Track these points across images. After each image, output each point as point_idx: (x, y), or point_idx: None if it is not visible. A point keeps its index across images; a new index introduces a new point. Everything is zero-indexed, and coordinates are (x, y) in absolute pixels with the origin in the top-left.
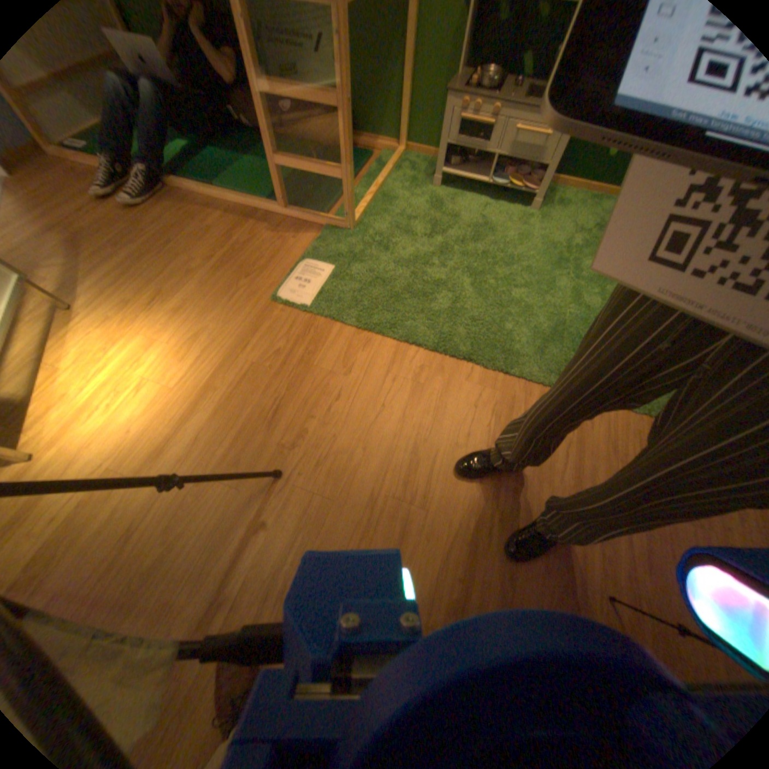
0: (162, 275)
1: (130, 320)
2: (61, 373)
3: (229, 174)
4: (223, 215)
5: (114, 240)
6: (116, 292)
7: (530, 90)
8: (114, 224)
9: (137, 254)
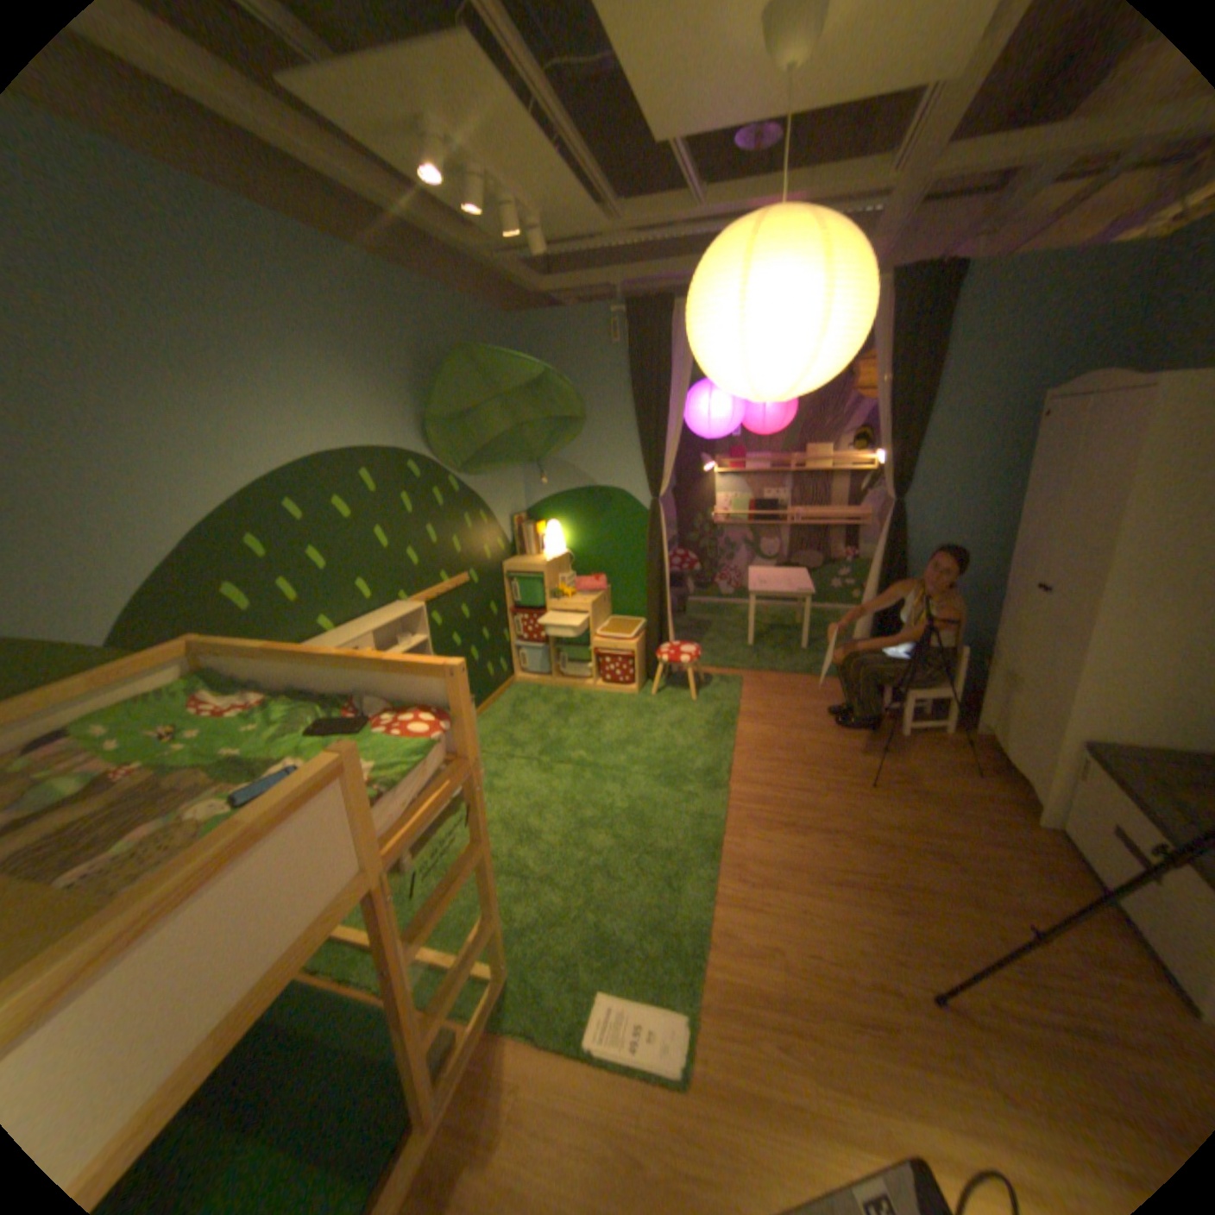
0: None
1: None
2: None
3: None
4: None
5: None
6: None
7: None
8: None
9: None
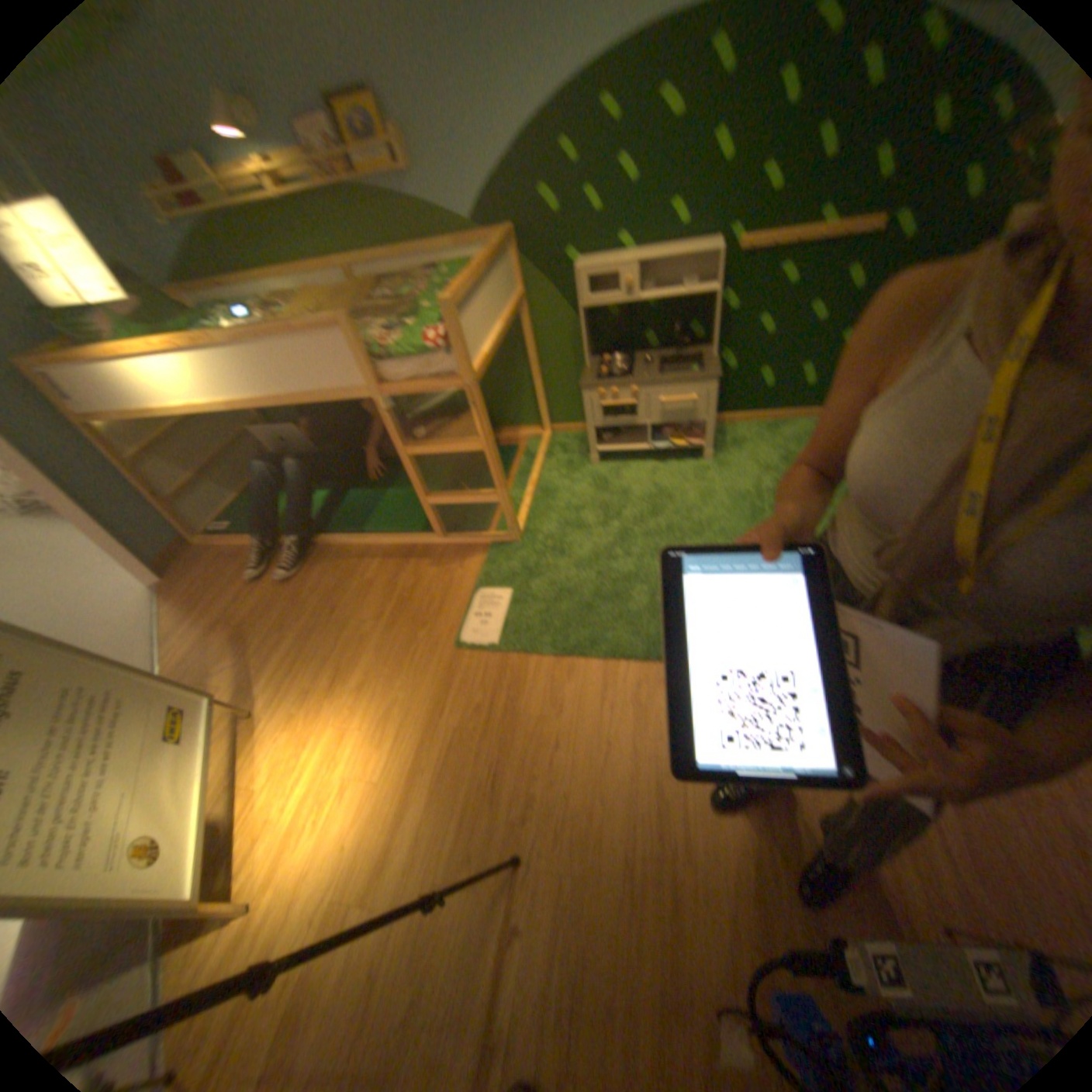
0: (334, 649)
1: (313, 711)
2: (256, 795)
3: (377, 515)
4: (381, 561)
5: (278, 622)
6: (292, 682)
7: (662, 361)
8: (273, 604)
9: (304, 632)
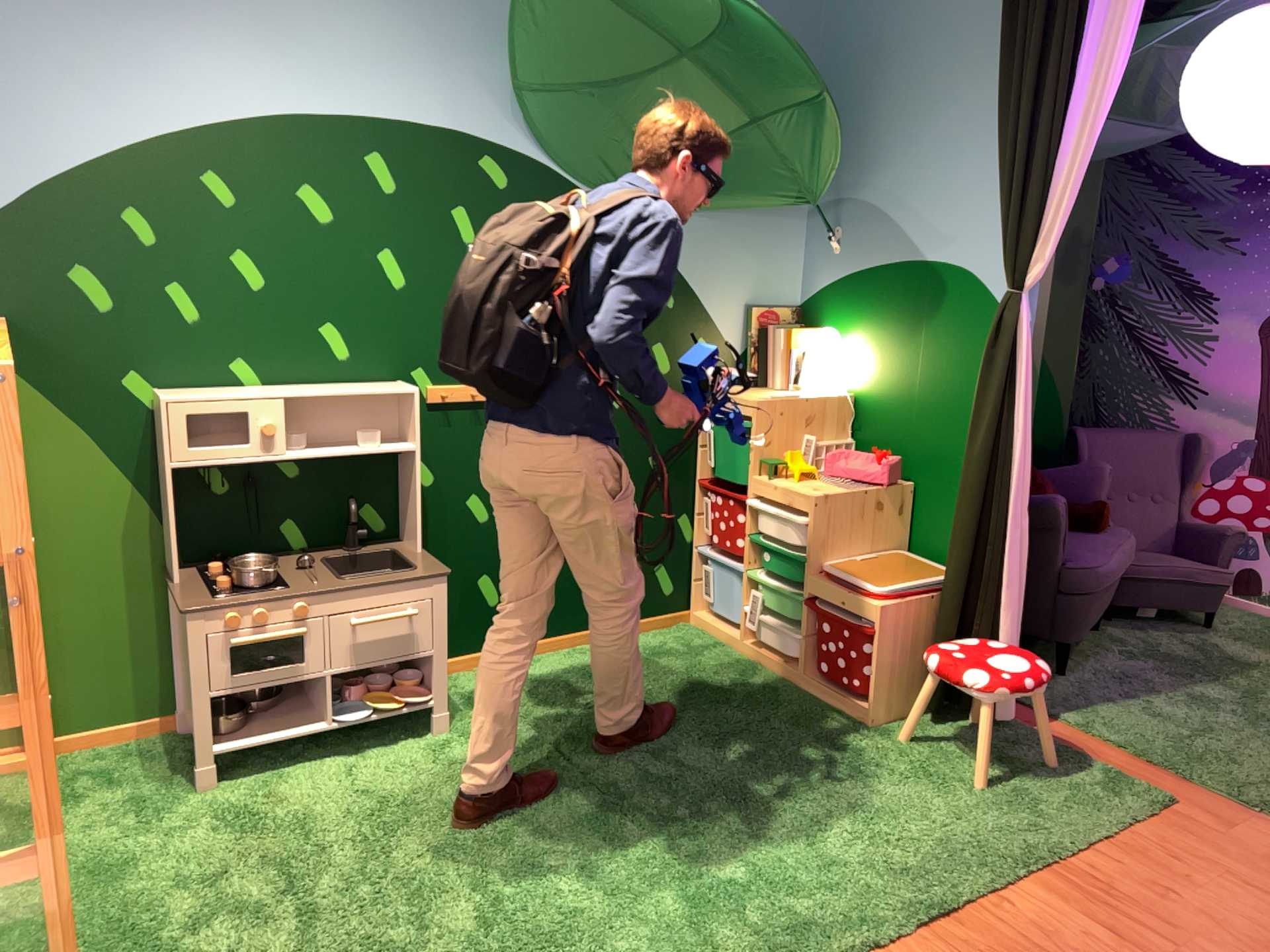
0: None
1: None
2: None
3: None
4: None
5: None
6: None
7: (335, 564)
8: None
9: None
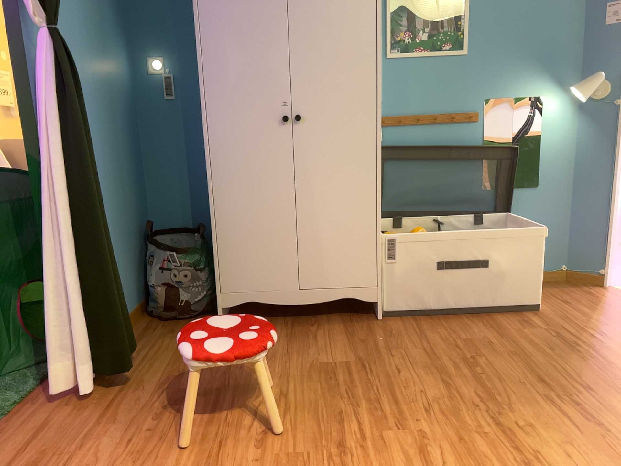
0: None
1: None
2: None
3: None
4: None
5: None
6: None
7: None
8: None
9: None
